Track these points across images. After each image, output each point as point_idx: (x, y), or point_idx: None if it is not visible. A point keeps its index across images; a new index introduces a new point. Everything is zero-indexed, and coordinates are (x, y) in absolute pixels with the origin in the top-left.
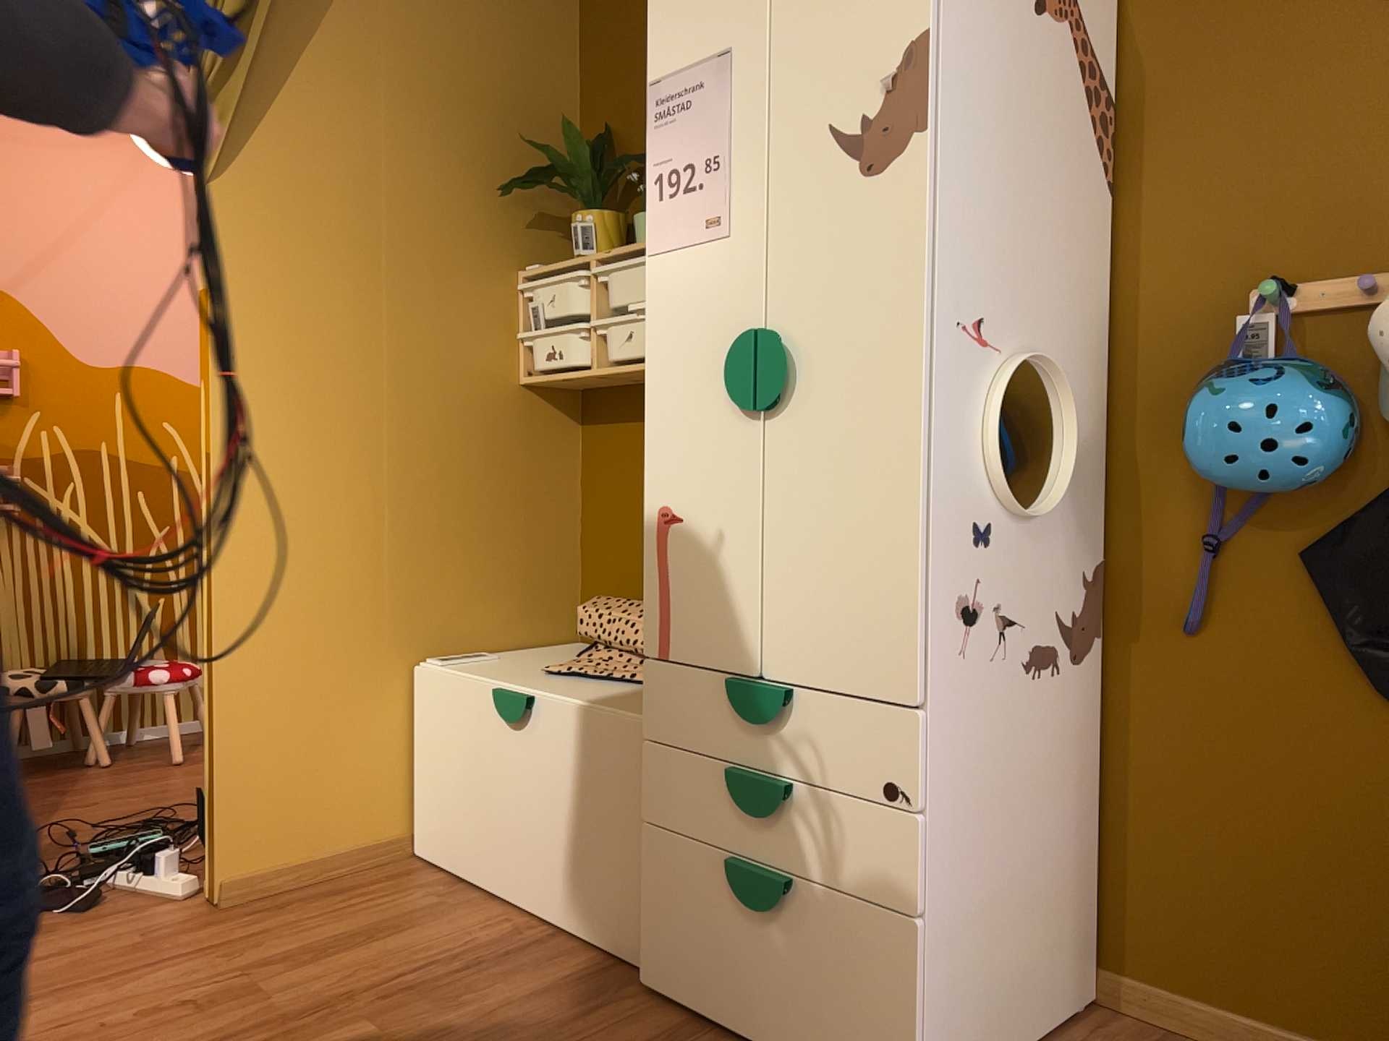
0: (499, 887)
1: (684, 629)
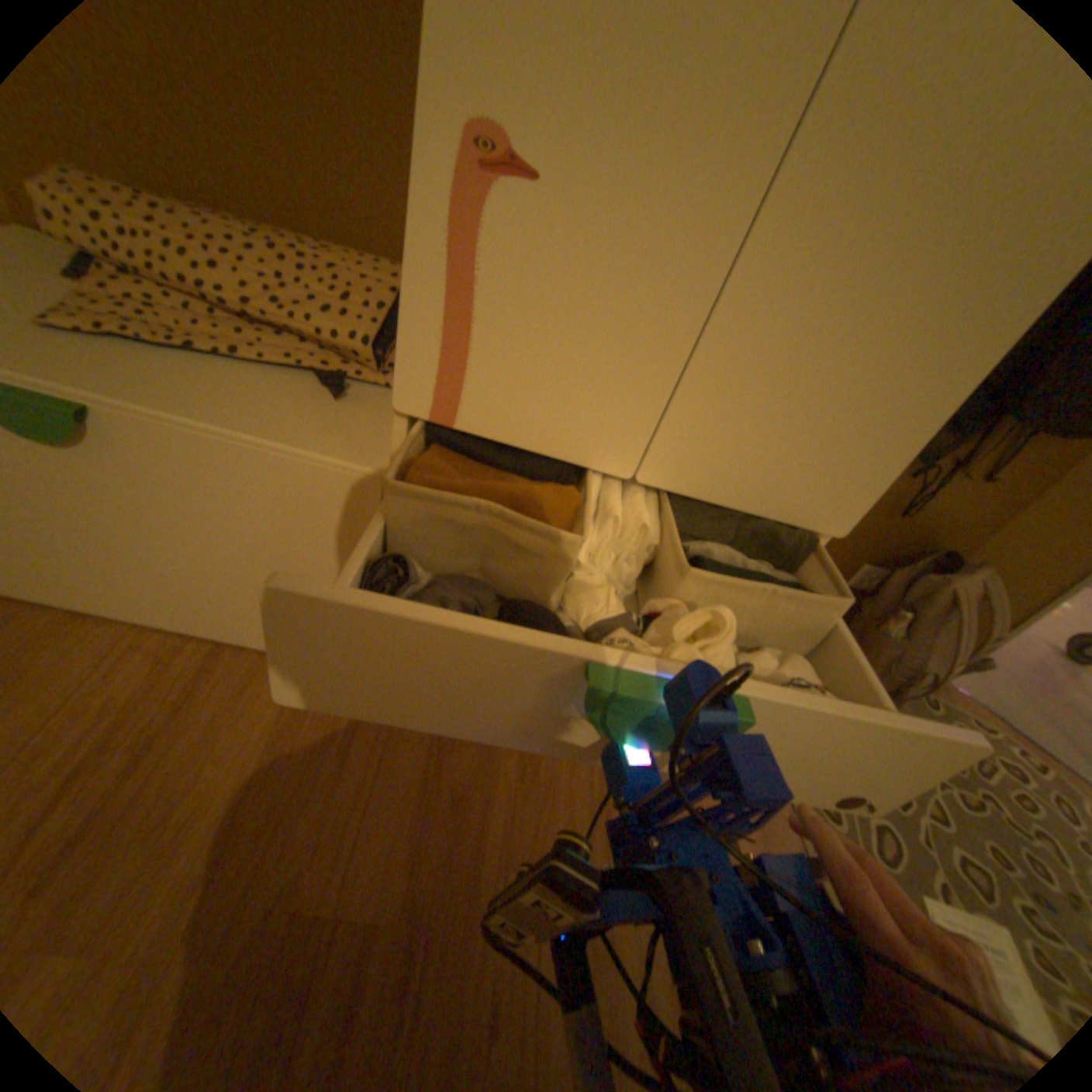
0: (95, 606)
1: (500, 385)
